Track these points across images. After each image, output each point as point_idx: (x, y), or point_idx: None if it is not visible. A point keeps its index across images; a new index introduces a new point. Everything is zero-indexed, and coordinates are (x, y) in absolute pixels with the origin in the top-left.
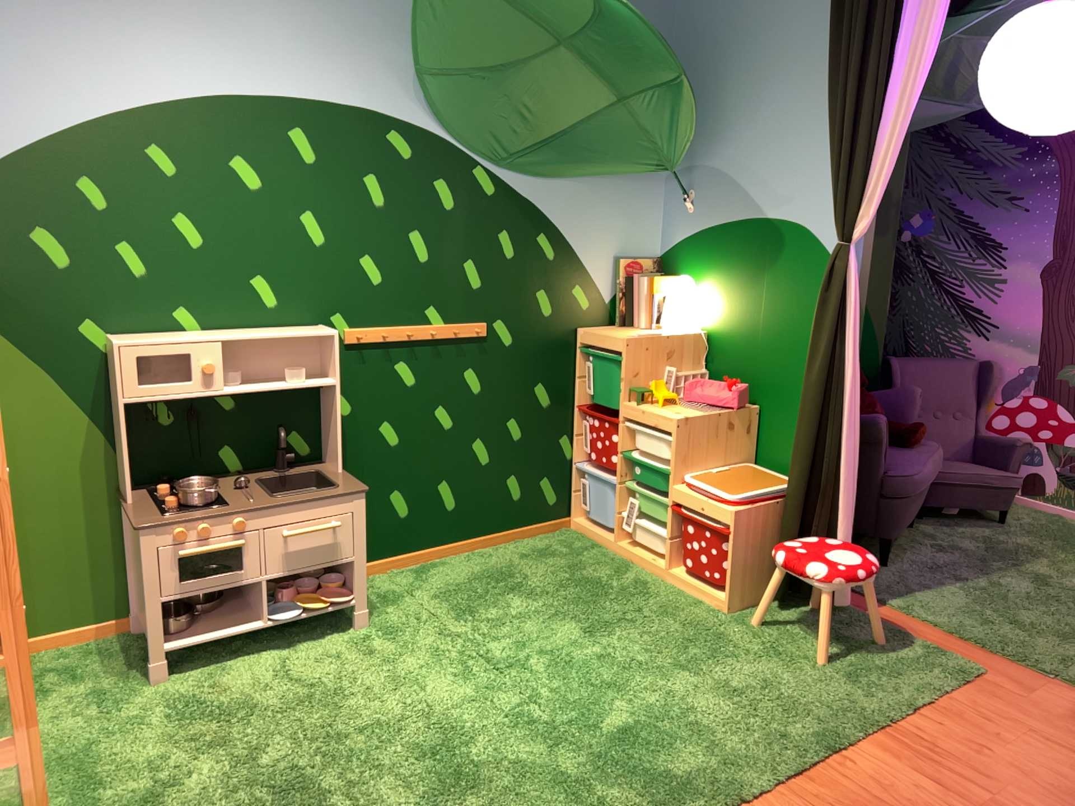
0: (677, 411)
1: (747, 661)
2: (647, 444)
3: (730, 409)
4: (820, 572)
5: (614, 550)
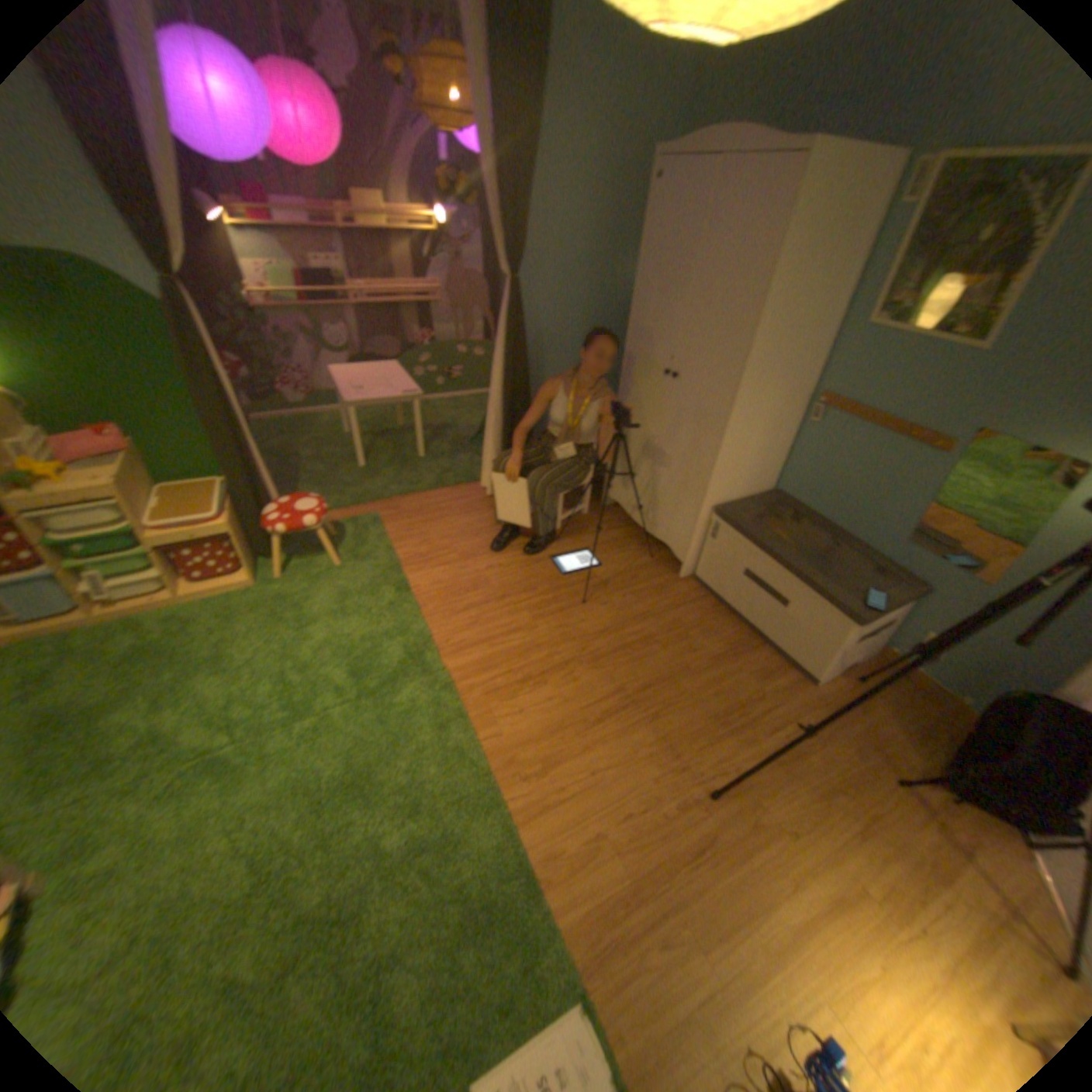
0: (85, 477)
1: (315, 594)
2: (76, 520)
3: (124, 451)
4: (314, 520)
5: (93, 622)
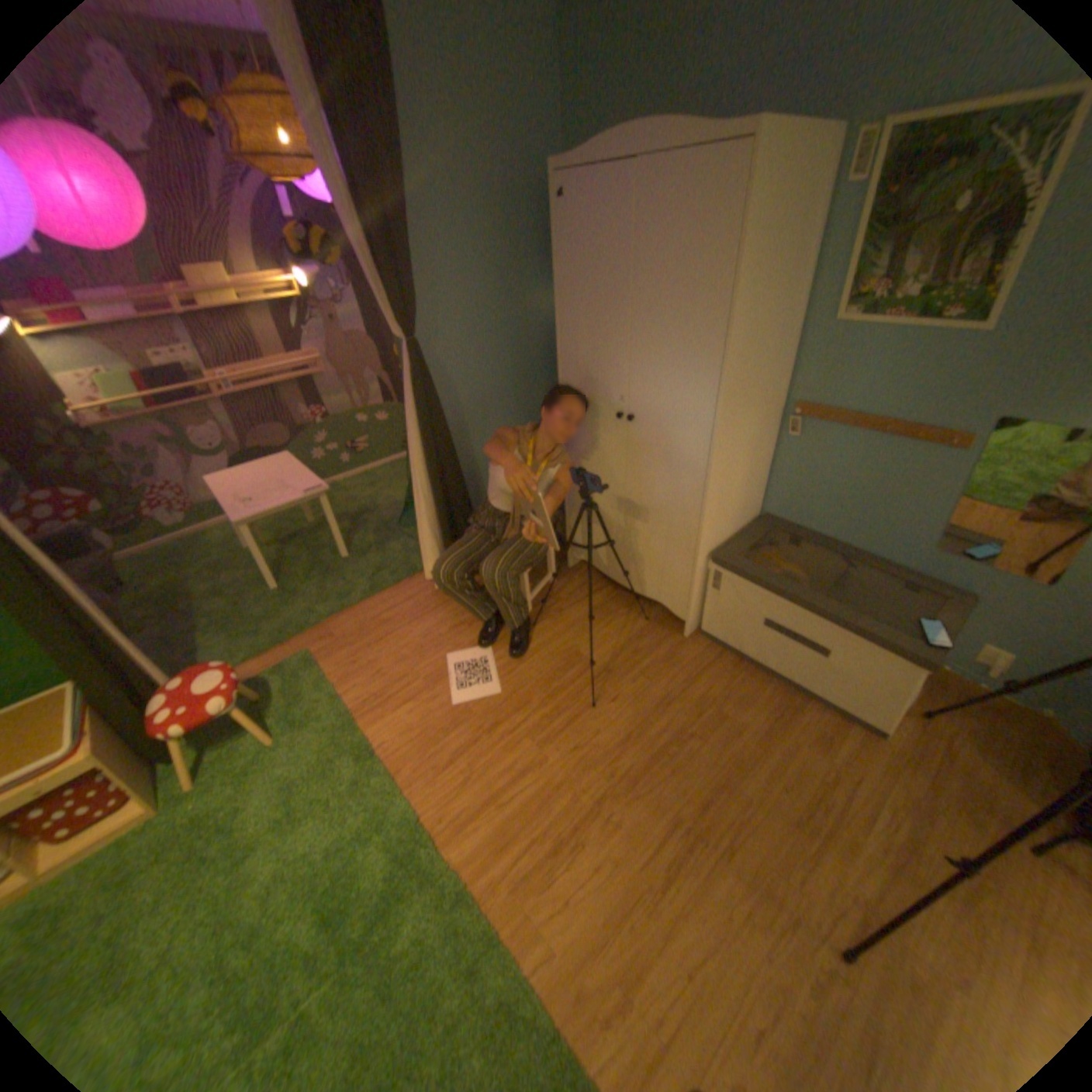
0: None
1: (245, 802)
2: None
3: None
4: (220, 704)
5: None
